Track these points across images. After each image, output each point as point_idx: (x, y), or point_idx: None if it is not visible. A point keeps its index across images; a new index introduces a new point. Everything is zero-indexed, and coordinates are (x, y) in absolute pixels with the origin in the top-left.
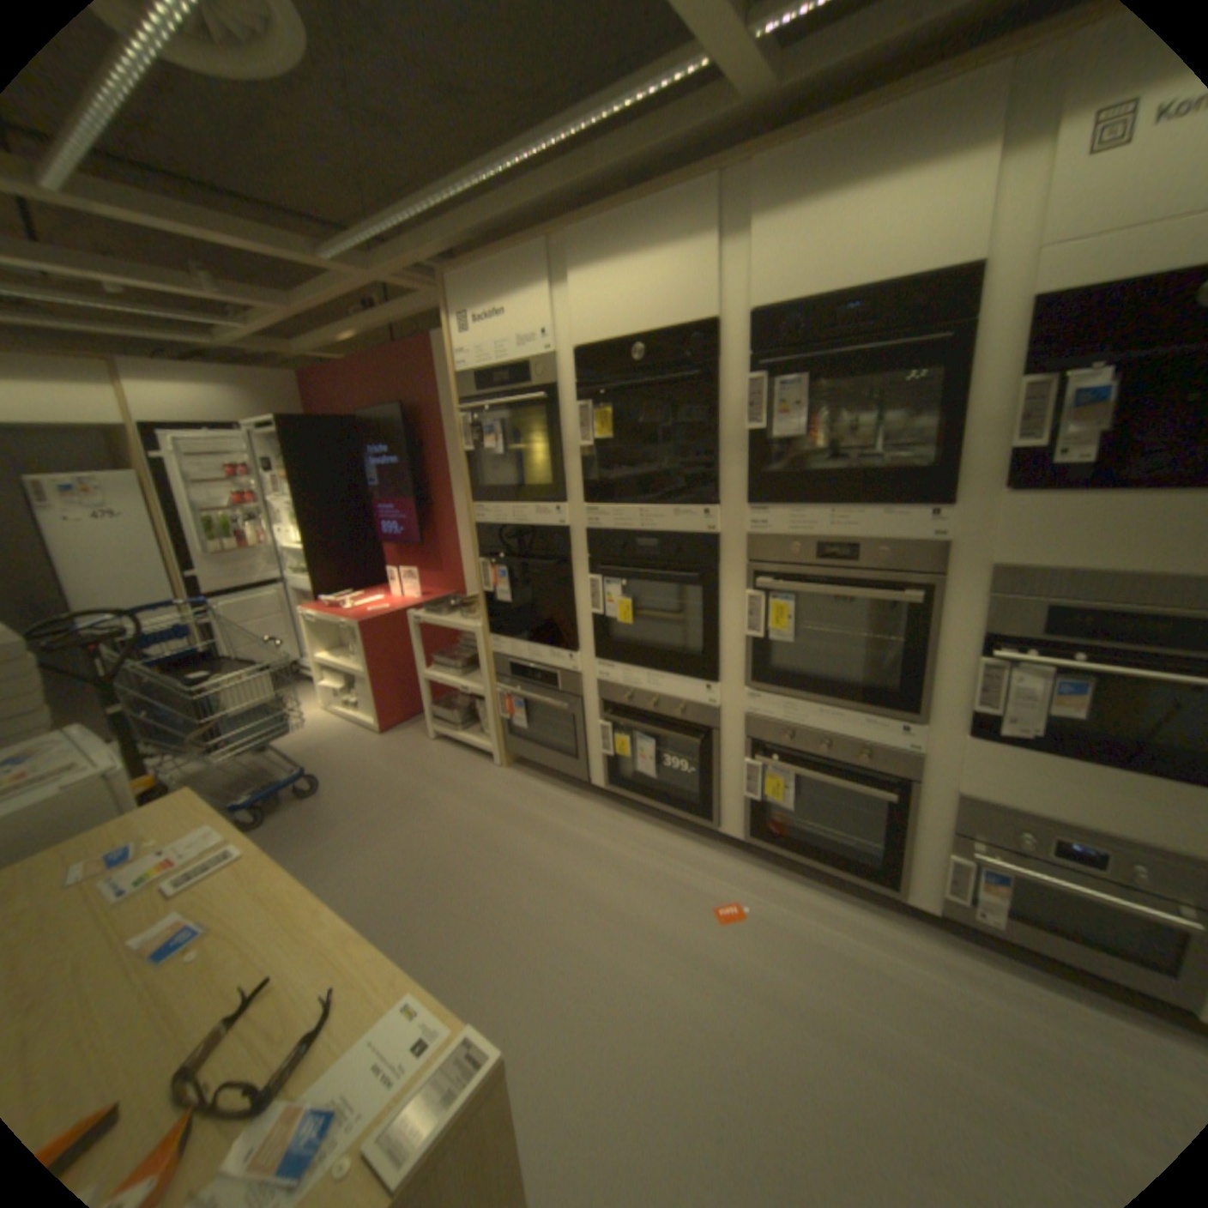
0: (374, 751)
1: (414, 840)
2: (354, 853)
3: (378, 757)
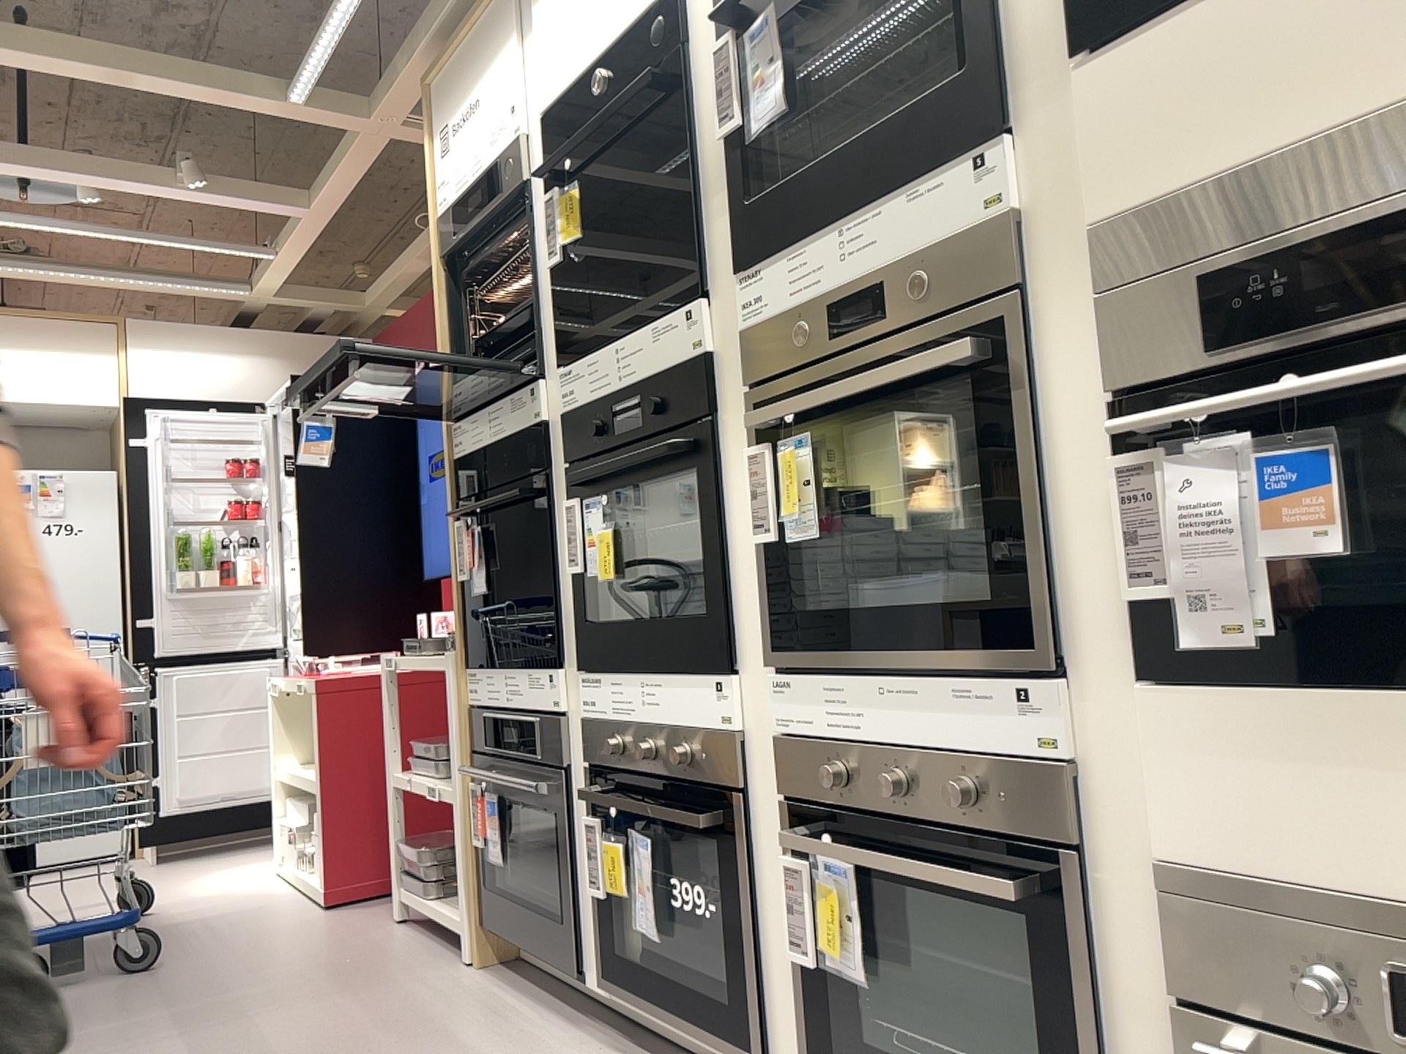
0: (298, 924)
1: (228, 1040)
2: (123, 1043)
3: (294, 932)
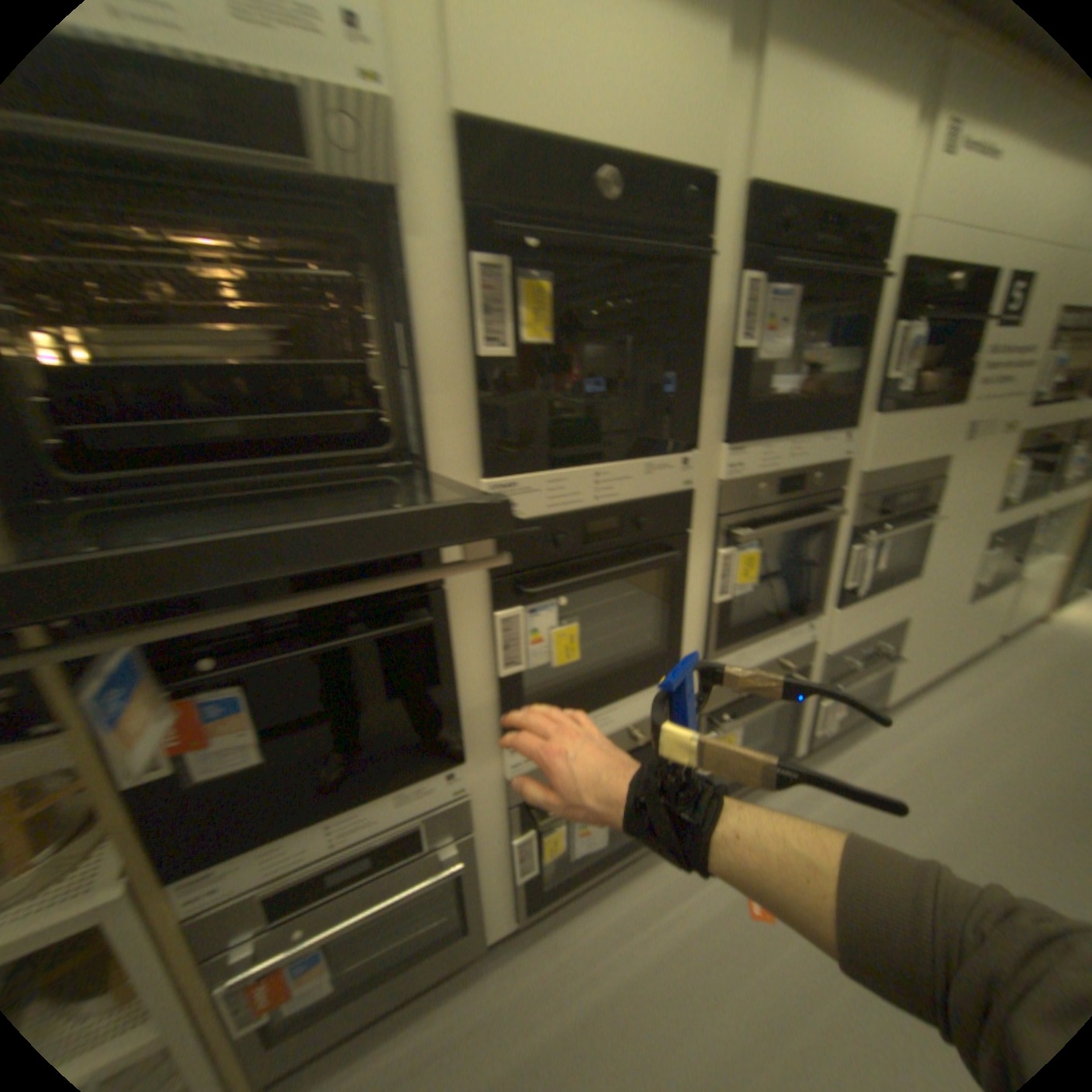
0: None
1: None
2: None
3: None
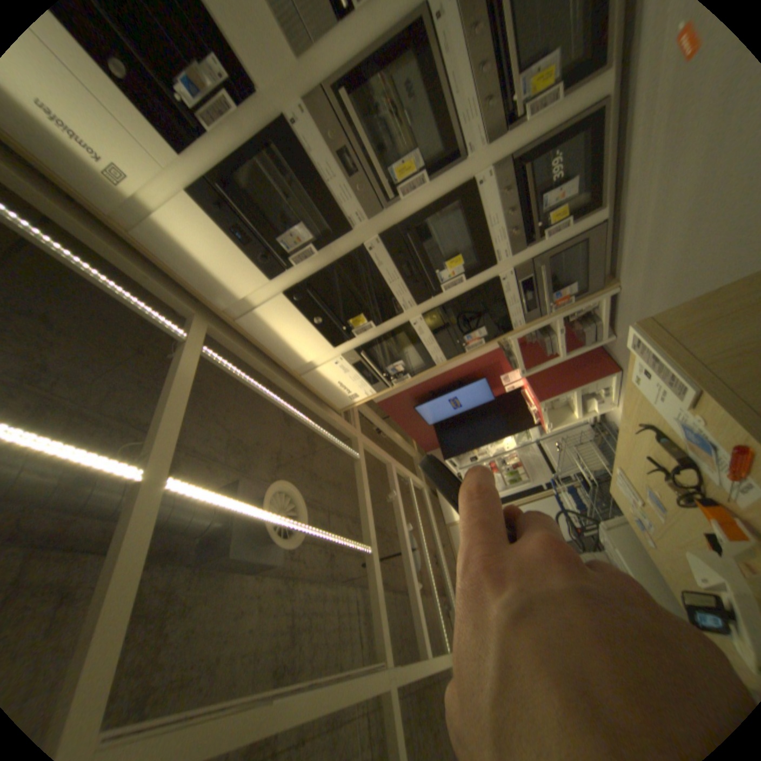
0: None
1: None
2: None
3: None
